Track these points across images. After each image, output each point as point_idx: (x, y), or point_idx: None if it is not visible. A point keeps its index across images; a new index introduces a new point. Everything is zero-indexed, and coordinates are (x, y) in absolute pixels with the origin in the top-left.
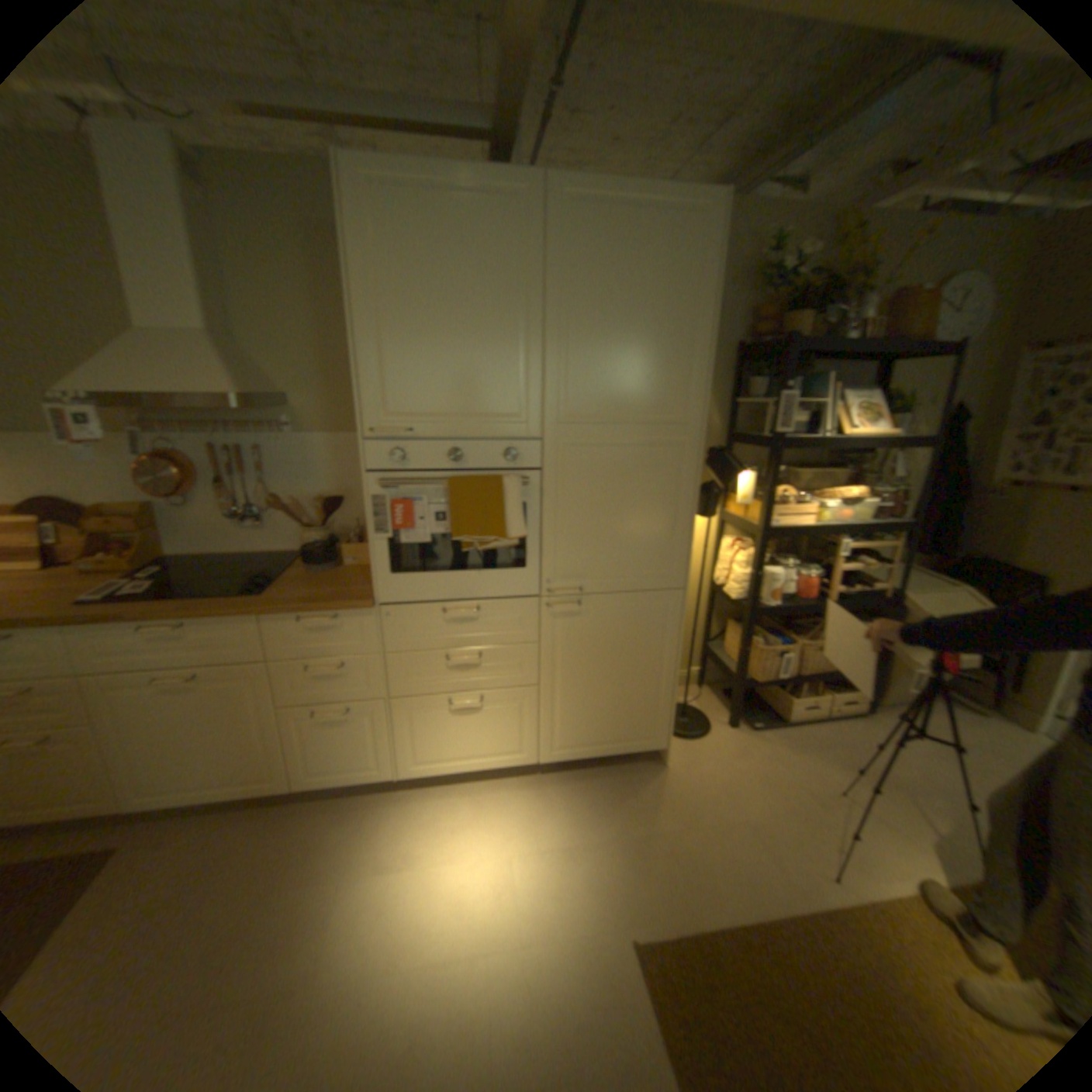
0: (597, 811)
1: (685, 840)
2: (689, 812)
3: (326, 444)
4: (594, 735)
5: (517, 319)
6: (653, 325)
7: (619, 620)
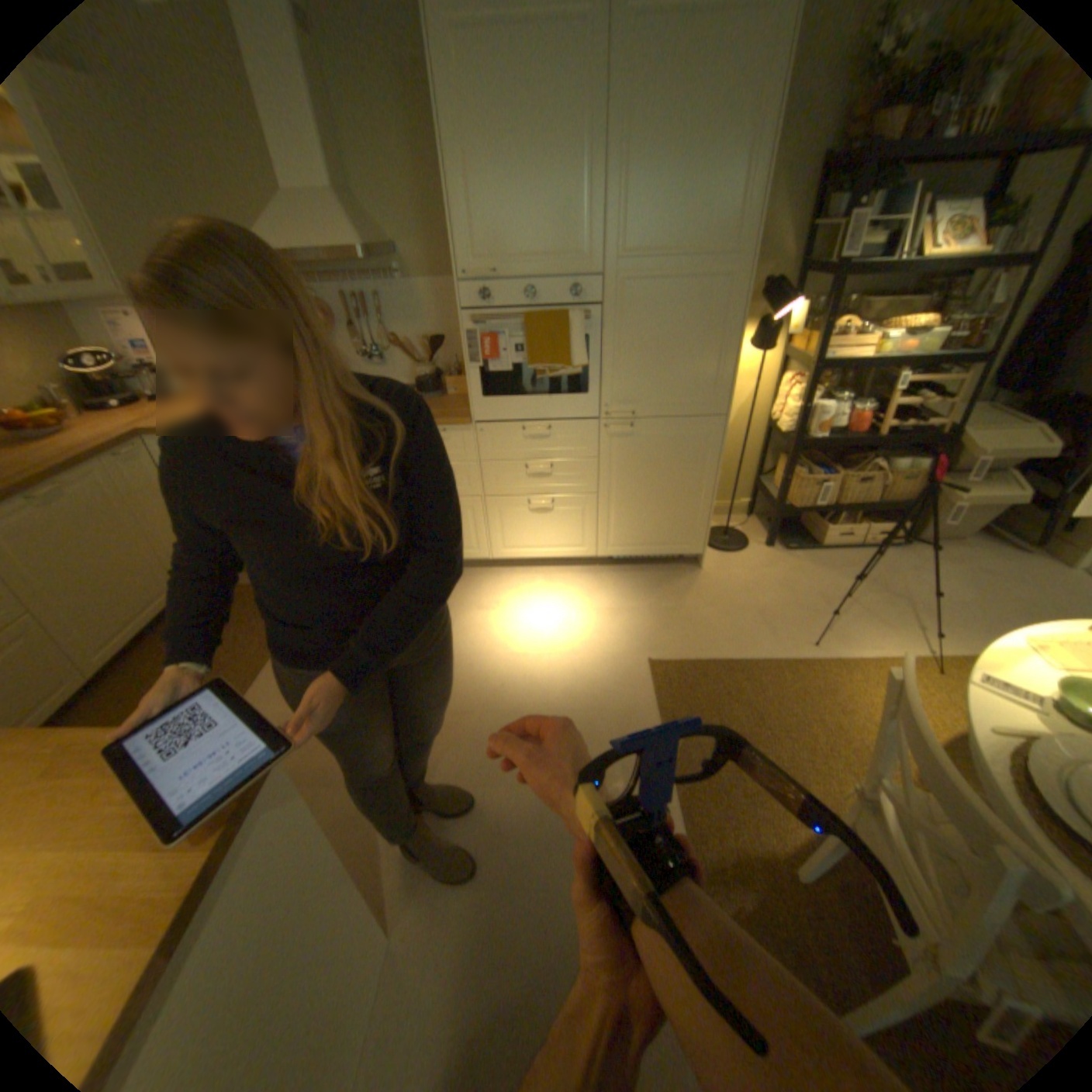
0: (636, 590)
1: (701, 612)
2: (709, 597)
3: (425, 288)
4: (640, 537)
5: (579, 156)
6: (709, 148)
7: (664, 442)
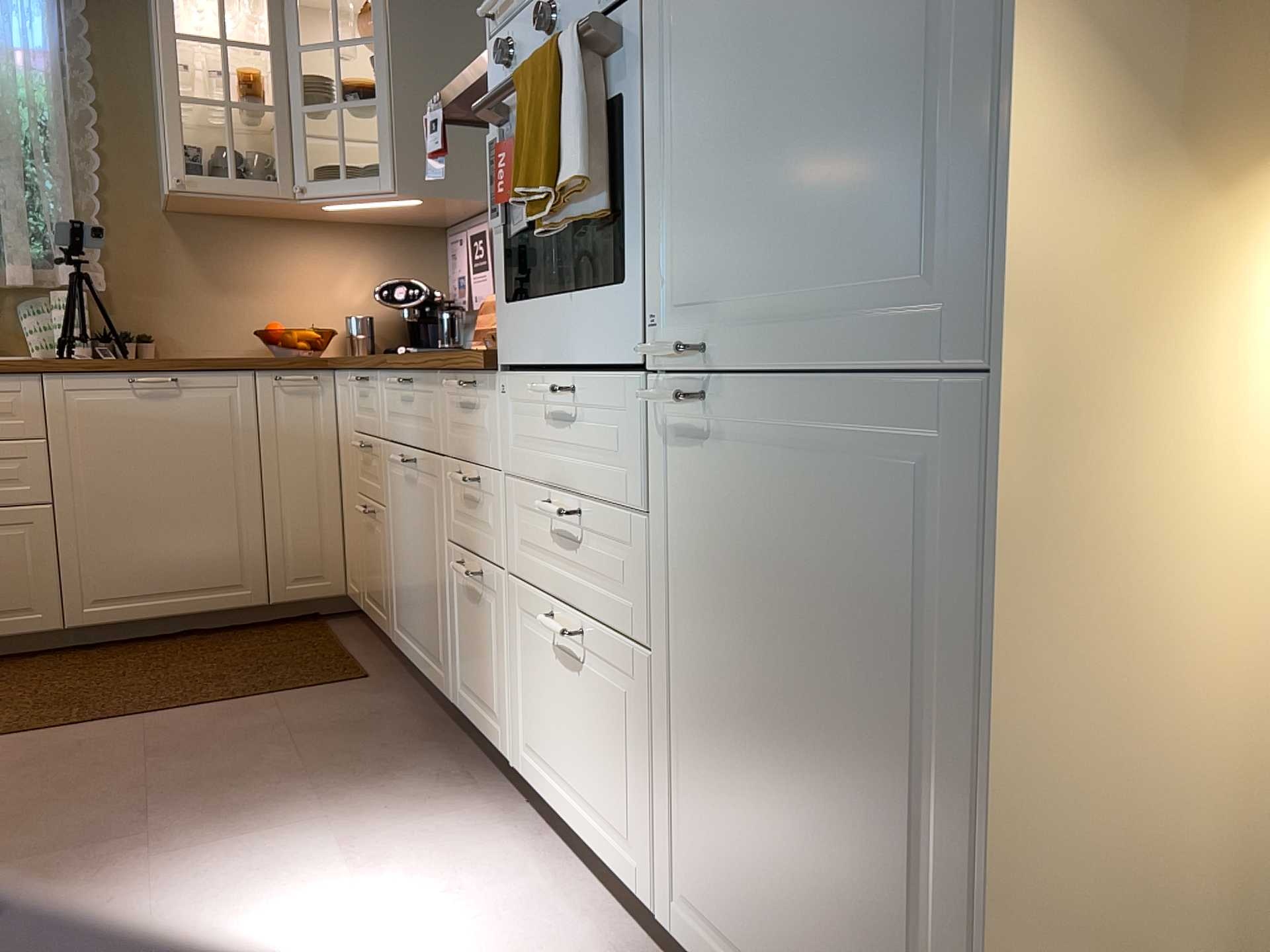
0: None
1: None
2: None
3: None
4: (761, 936)
5: None
6: None
7: (805, 489)
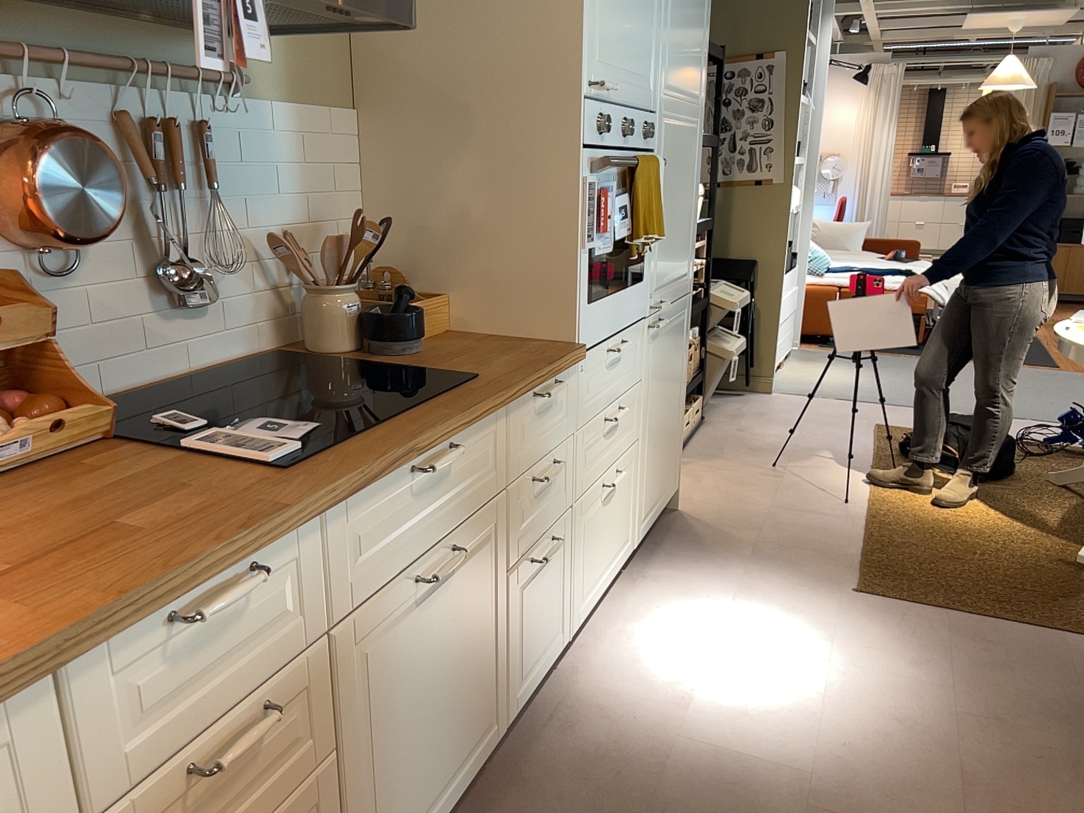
0: (702, 558)
1: (767, 534)
2: (739, 522)
3: (292, 126)
4: (657, 488)
5: None
6: None
7: (672, 336)
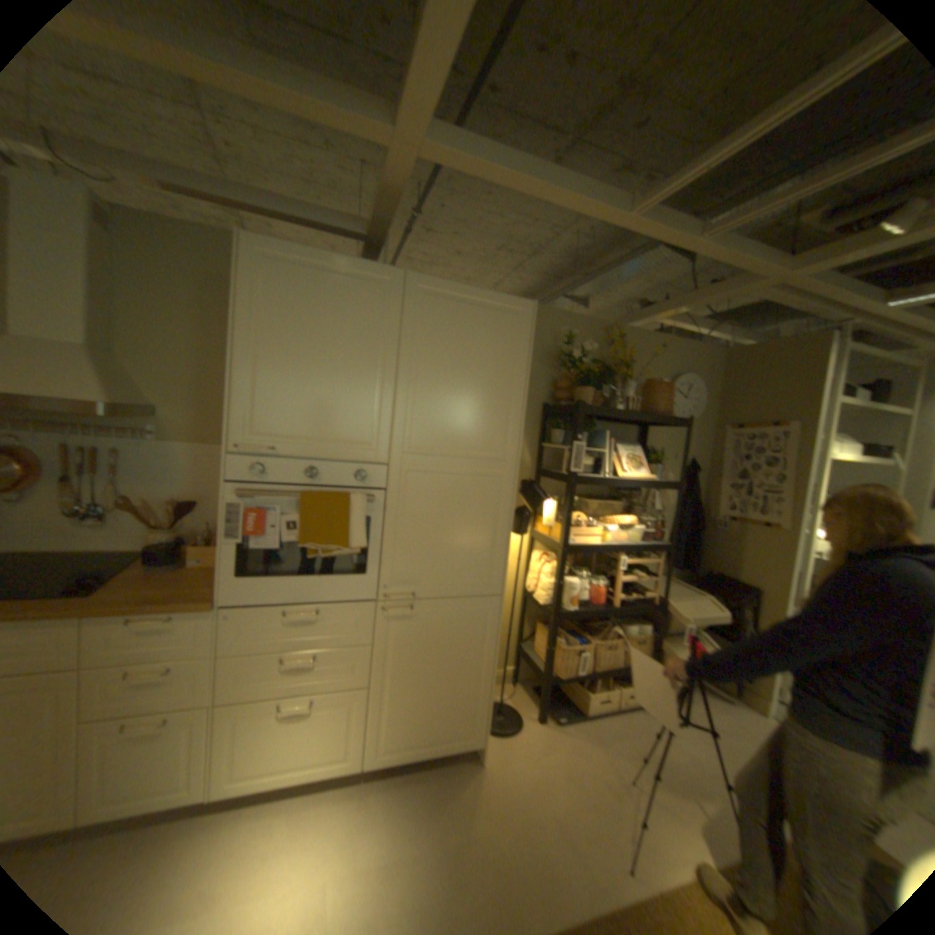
0: (417, 821)
1: (499, 845)
2: (503, 815)
3: (188, 454)
4: (418, 738)
5: (375, 371)
6: (481, 386)
7: (446, 624)
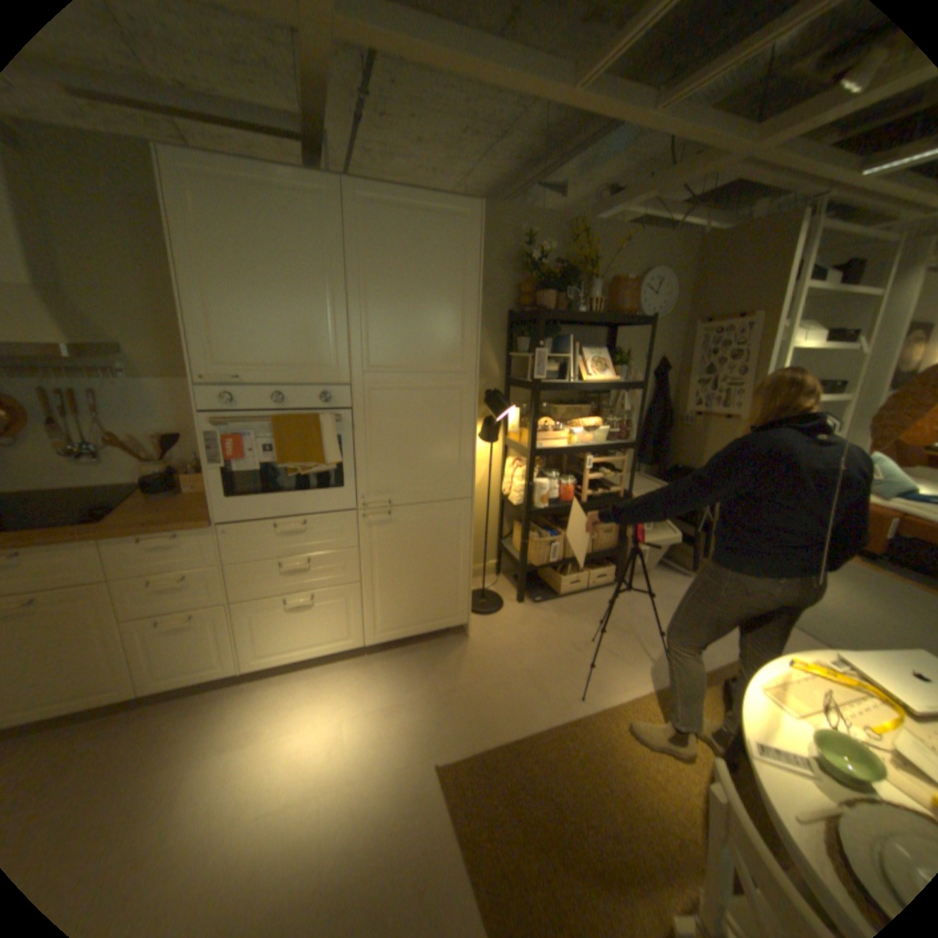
0: (411, 677)
1: (477, 689)
2: (481, 668)
3: (159, 388)
4: (408, 618)
5: (322, 291)
6: (432, 299)
7: (422, 525)
